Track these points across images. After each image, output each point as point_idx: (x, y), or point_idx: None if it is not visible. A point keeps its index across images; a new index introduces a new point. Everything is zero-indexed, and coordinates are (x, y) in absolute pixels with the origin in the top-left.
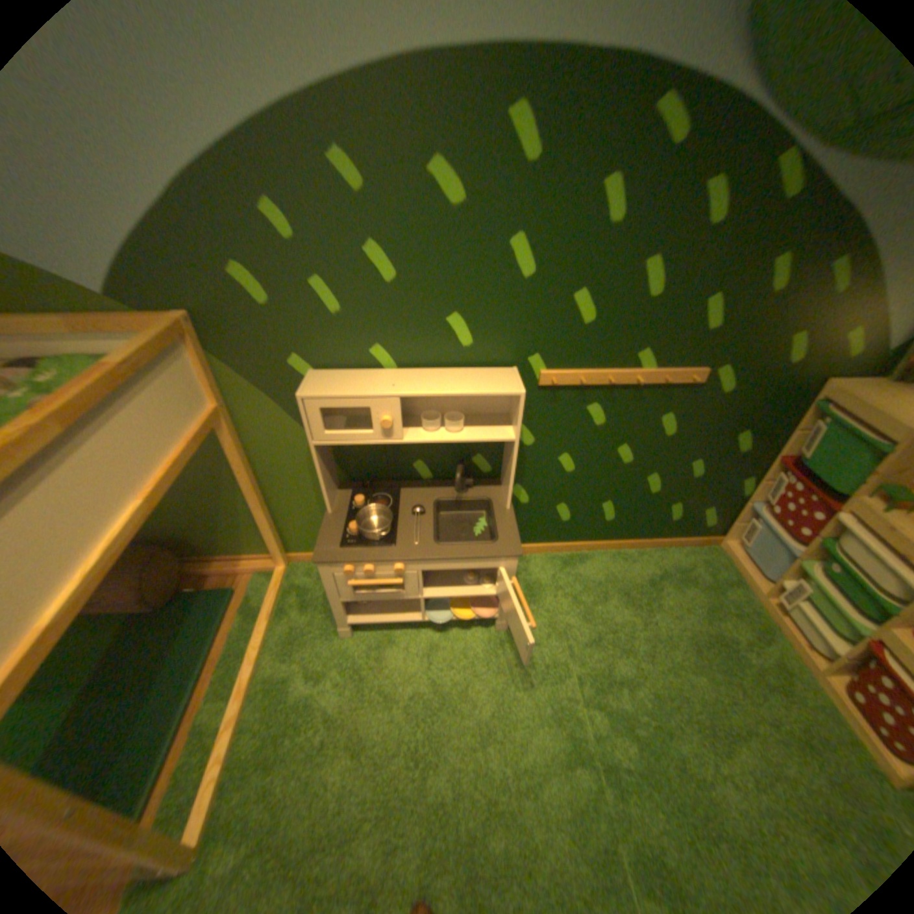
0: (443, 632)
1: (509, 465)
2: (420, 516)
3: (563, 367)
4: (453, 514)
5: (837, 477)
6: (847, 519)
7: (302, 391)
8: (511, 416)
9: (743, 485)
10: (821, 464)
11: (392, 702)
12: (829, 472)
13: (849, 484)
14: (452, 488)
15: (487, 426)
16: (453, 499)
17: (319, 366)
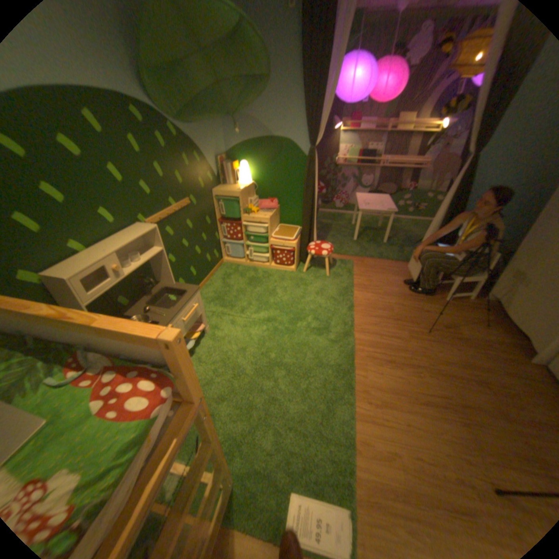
0: (192, 354)
1: (162, 265)
2: (148, 312)
3: (150, 216)
4: (155, 305)
5: (234, 215)
6: (243, 224)
7: (61, 277)
8: (148, 245)
9: (215, 236)
10: (228, 214)
11: (209, 381)
12: (231, 215)
13: (237, 215)
14: (143, 297)
15: (144, 252)
16: (151, 298)
17: (40, 270)
